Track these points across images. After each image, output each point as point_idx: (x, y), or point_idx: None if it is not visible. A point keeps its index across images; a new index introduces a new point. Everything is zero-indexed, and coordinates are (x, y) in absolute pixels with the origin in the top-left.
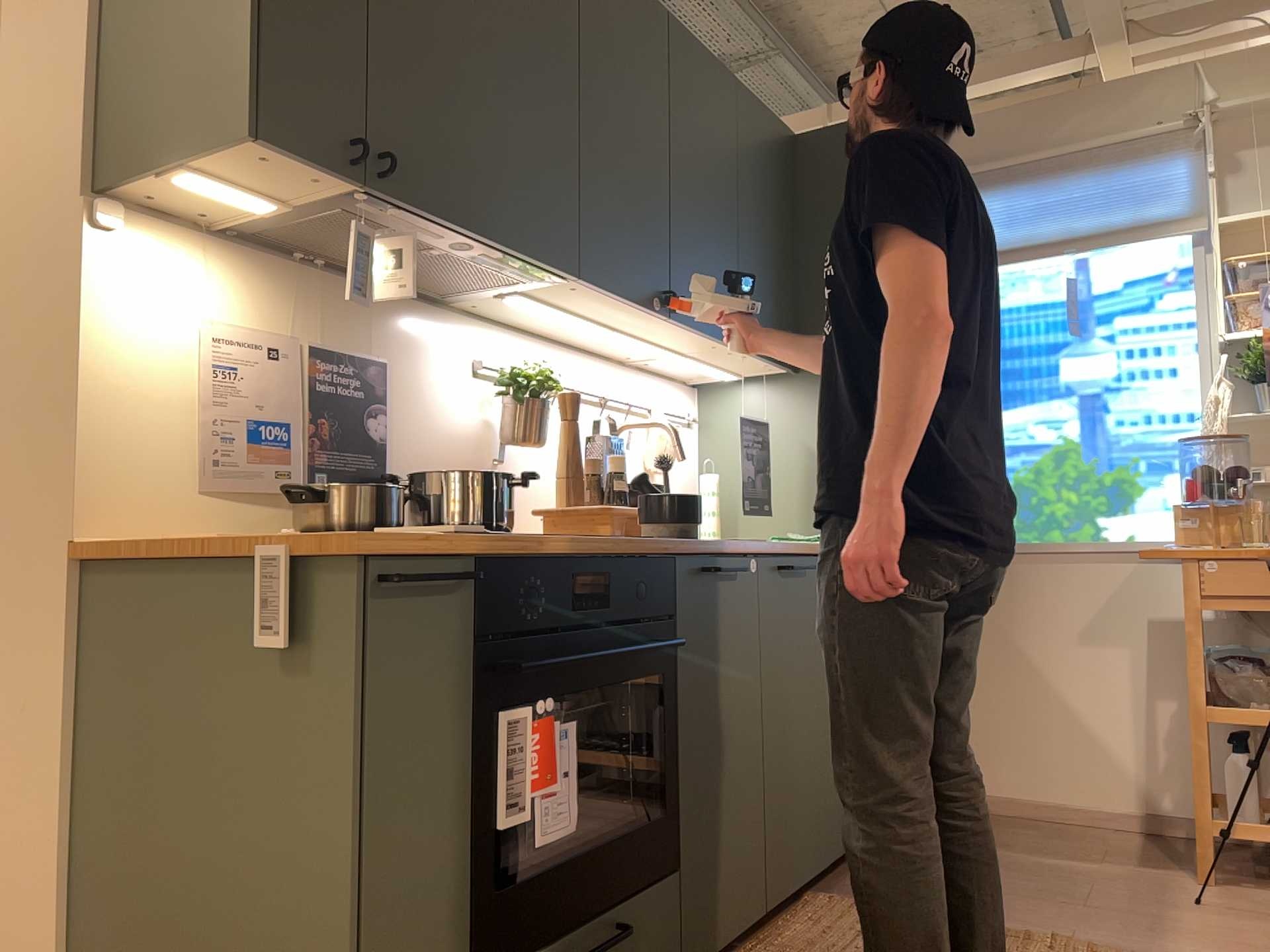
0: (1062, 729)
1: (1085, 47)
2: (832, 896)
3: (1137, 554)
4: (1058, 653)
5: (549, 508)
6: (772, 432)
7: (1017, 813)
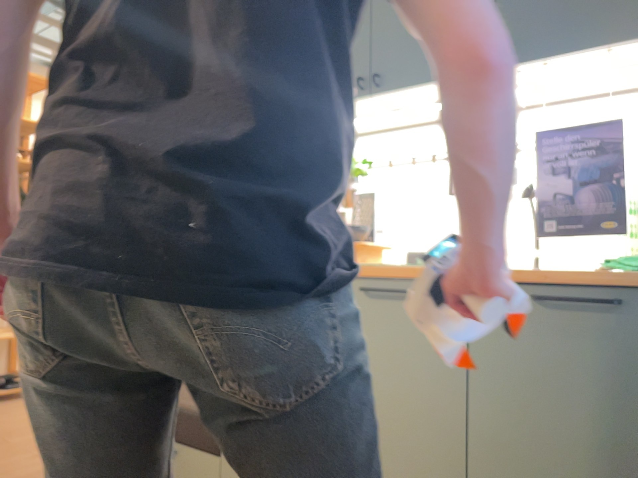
0: None
1: None
2: None
3: None
4: None
5: None
6: None
7: None
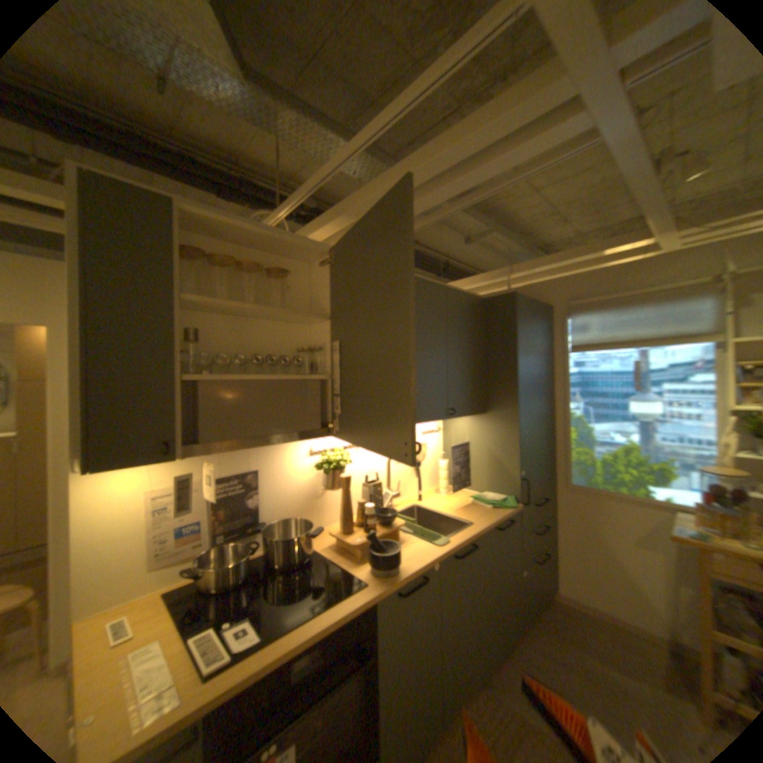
0: (625, 586)
1: (652, 232)
2: (490, 691)
3: (672, 510)
4: (624, 549)
5: (337, 532)
6: (473, 439)
7: (599, 618)
